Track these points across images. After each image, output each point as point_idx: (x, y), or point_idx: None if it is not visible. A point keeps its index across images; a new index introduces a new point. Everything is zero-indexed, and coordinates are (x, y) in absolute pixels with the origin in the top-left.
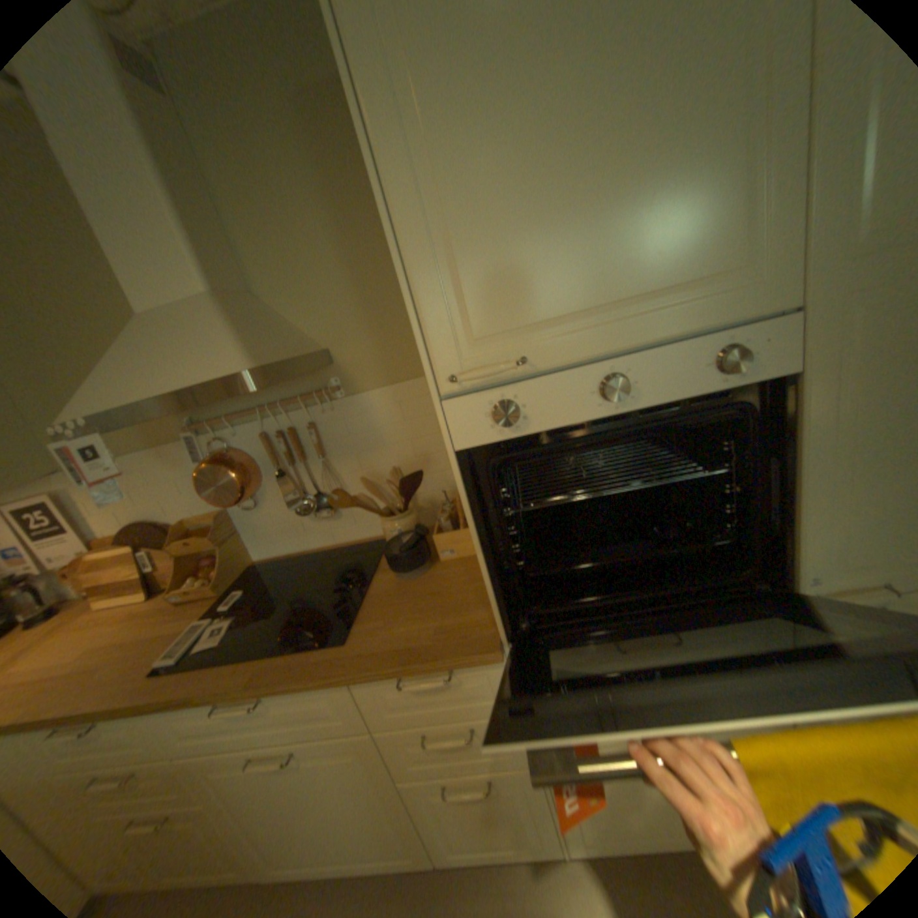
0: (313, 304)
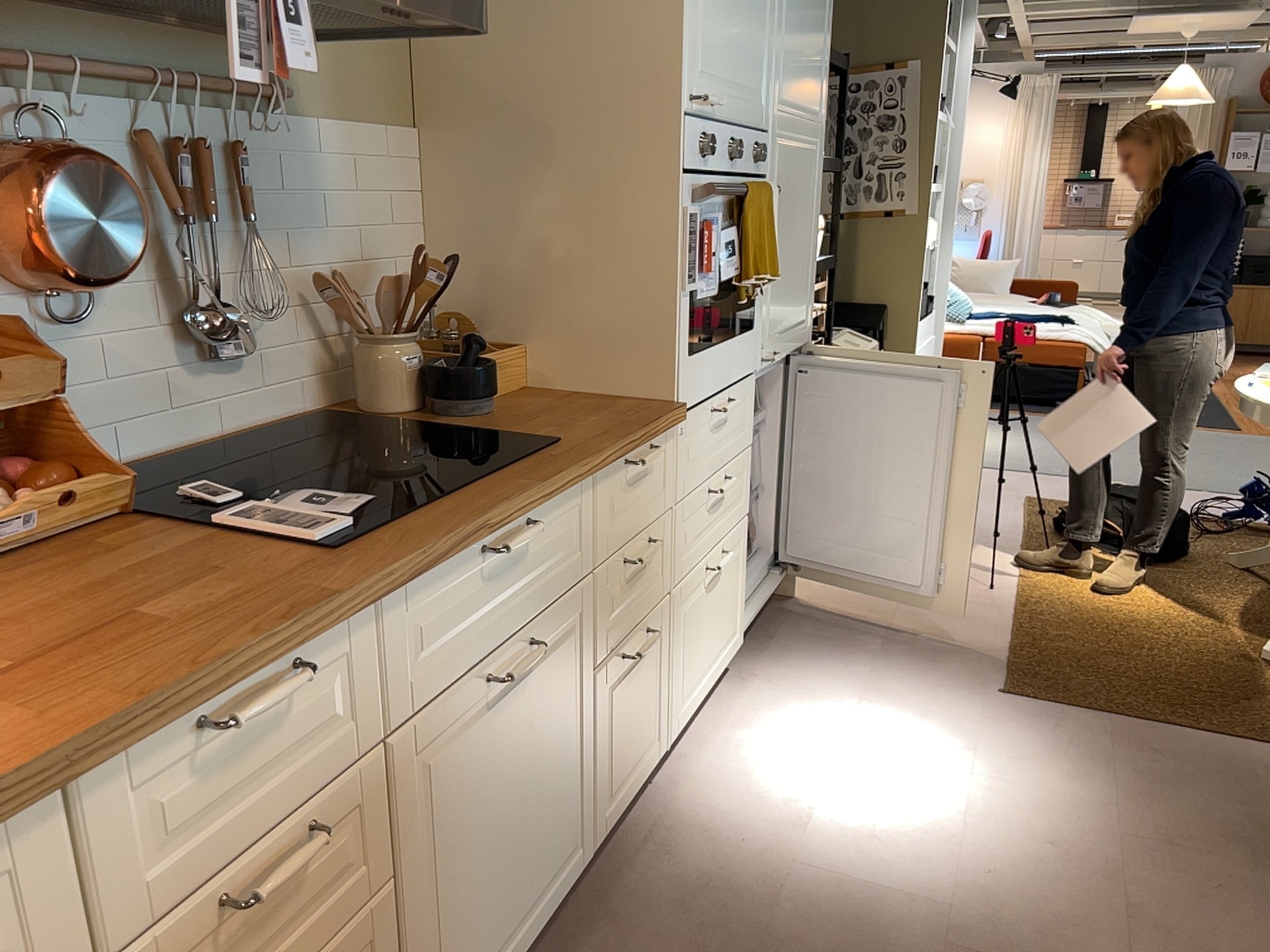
0: None
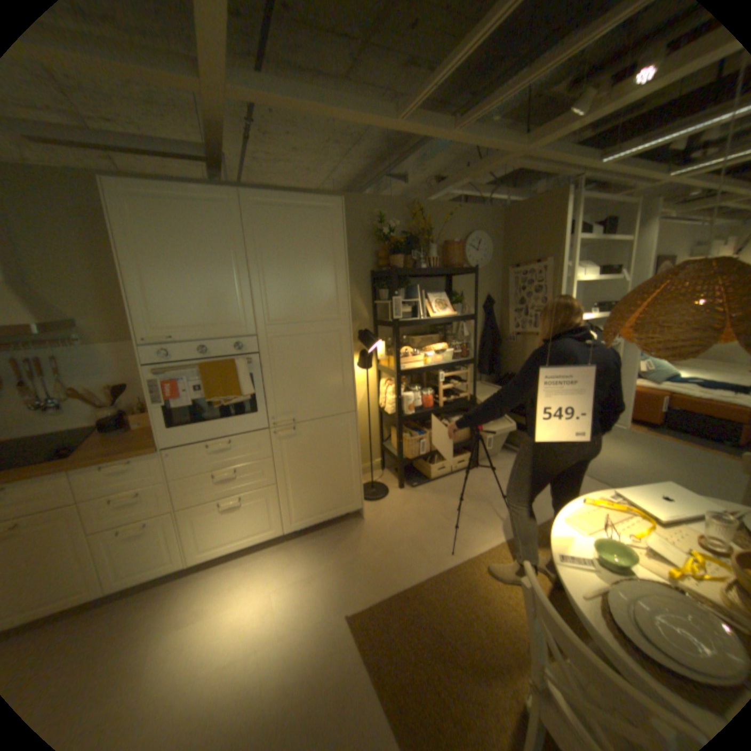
0: (68, 298)
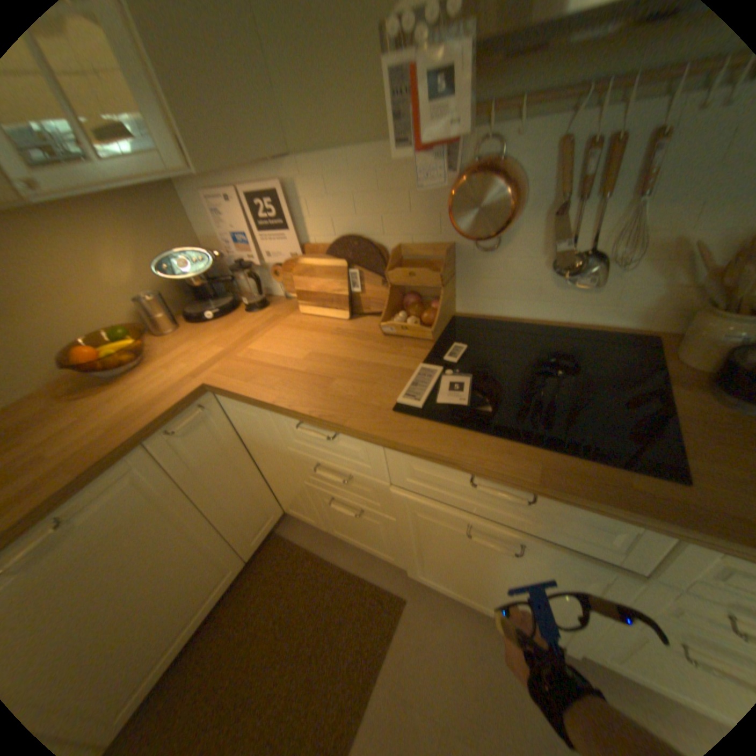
0: None
